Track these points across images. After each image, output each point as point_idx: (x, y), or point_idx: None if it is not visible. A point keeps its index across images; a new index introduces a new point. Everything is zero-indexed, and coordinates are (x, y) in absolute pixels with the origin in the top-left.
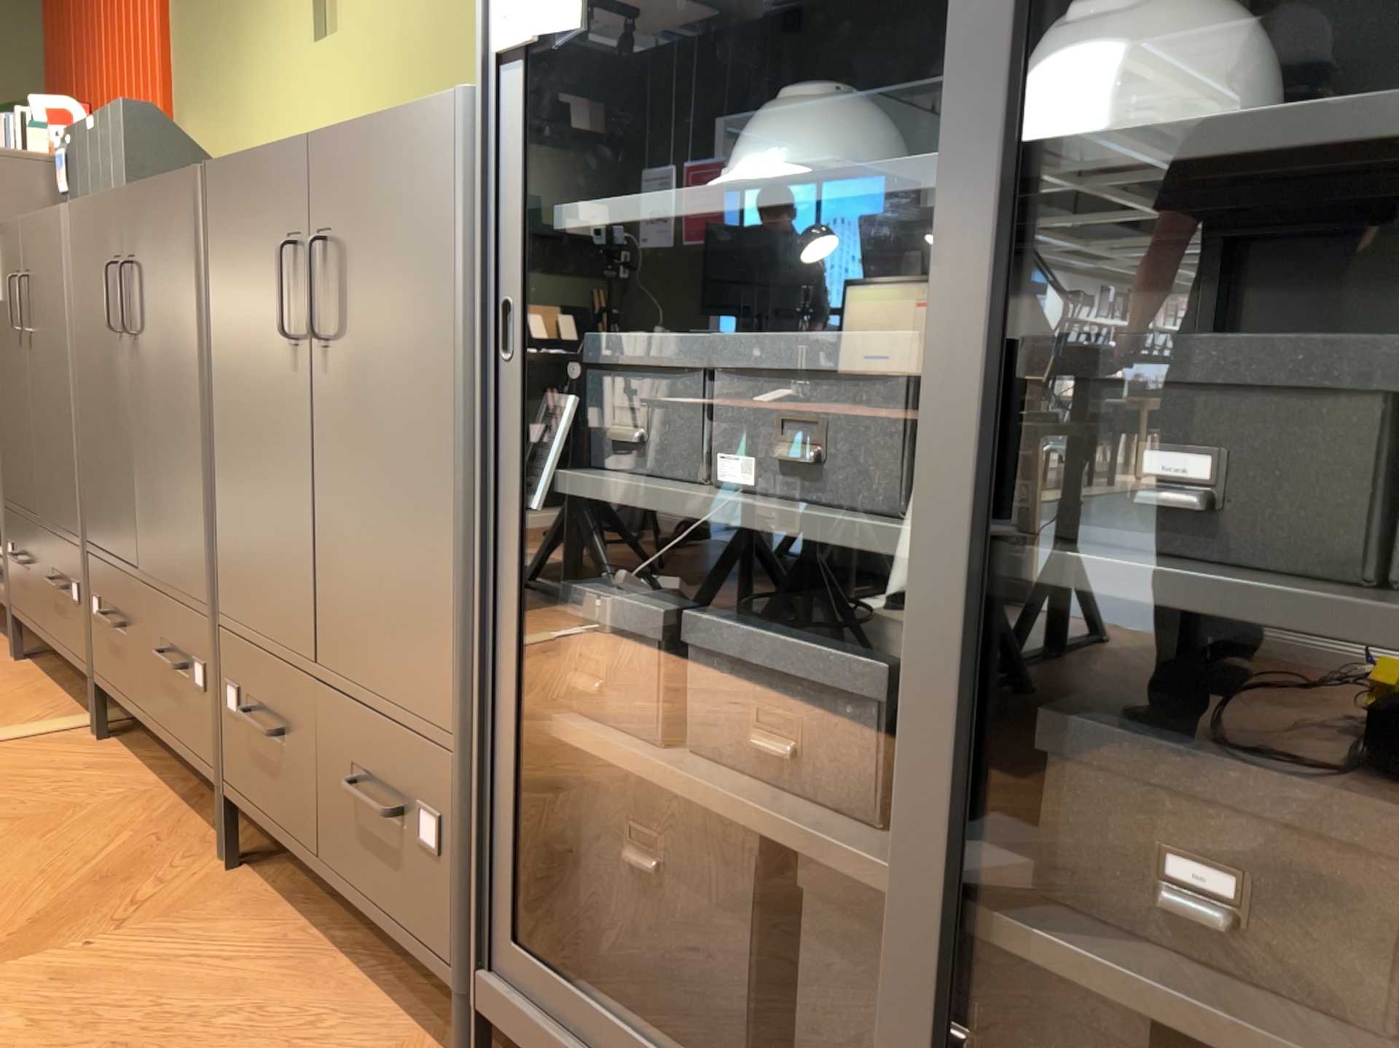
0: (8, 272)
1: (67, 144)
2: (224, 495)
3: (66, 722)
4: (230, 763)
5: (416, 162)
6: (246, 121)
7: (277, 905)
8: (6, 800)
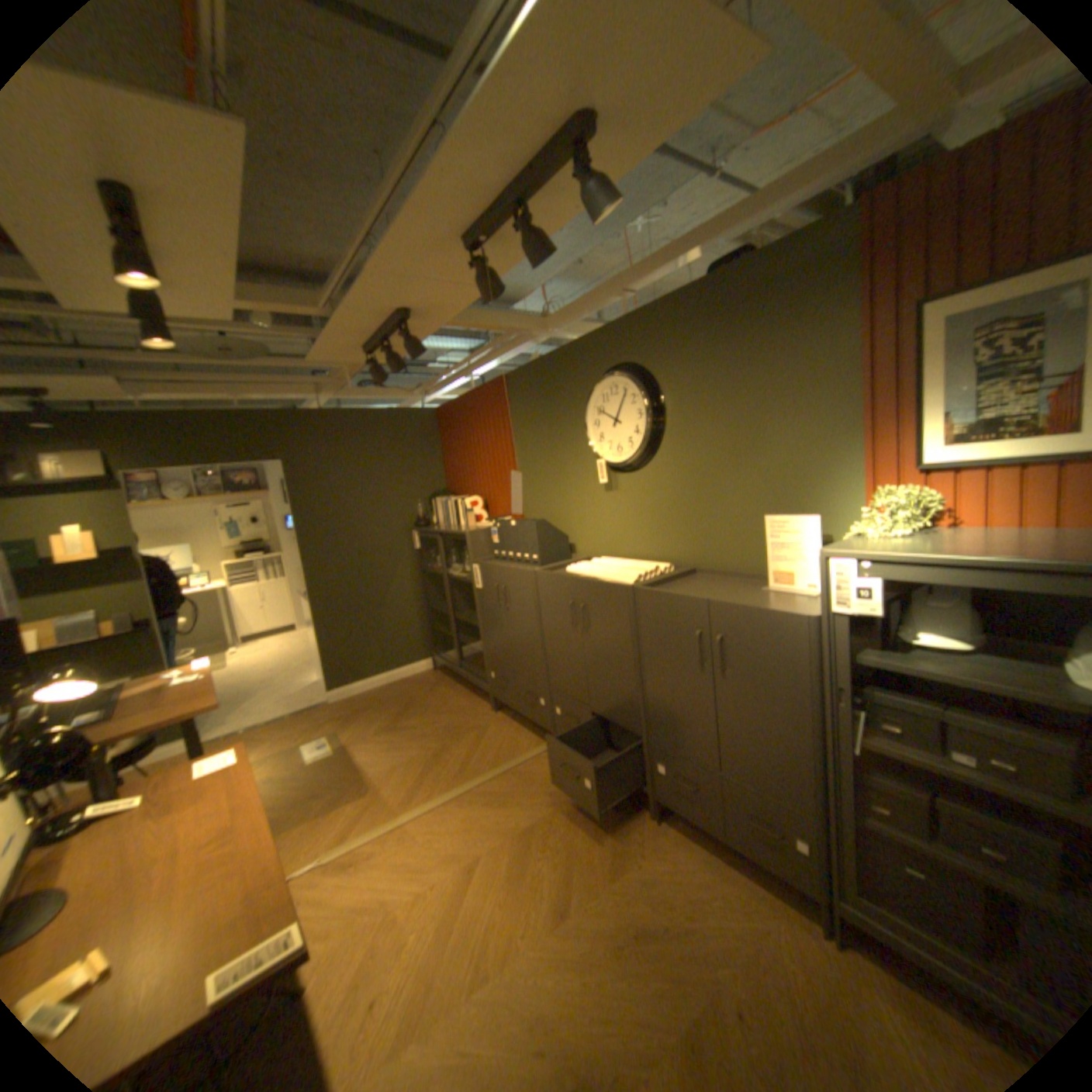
0: (489, 580)
1: (496, 526)
2: (653, 700)
3: (542, 748)
4: (661, 791)
5: (783, 632)
6: (565, 511)
7: (688, 842)
8: (552, 792)
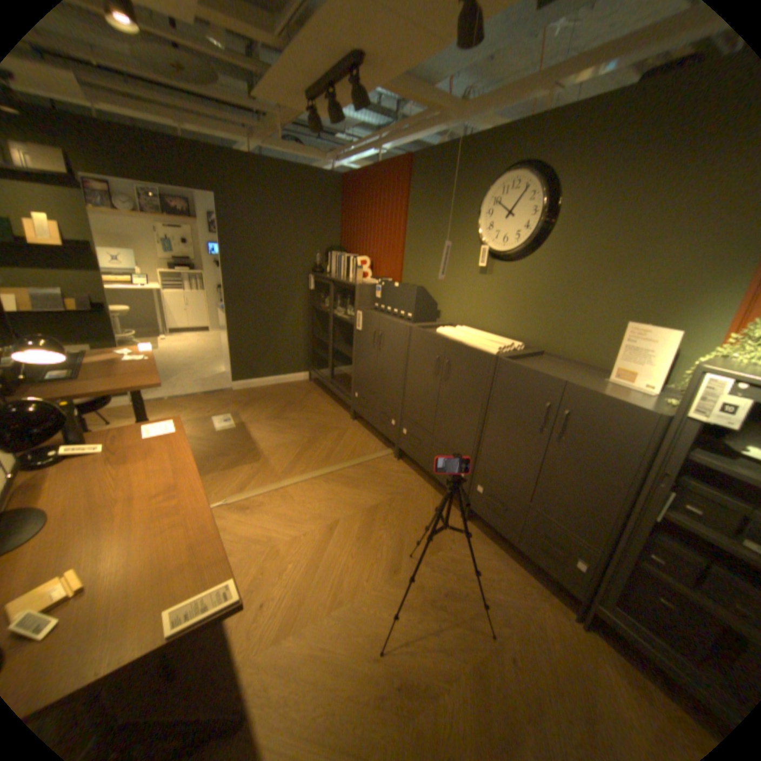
0: (369, 326)
1: (381, 284)
2: (490, 442)
3: (387, 453)
4: (476, 502)
5: (632, 420)
6: (439, 283)
7: (486, 538)
8: (392, 484)
